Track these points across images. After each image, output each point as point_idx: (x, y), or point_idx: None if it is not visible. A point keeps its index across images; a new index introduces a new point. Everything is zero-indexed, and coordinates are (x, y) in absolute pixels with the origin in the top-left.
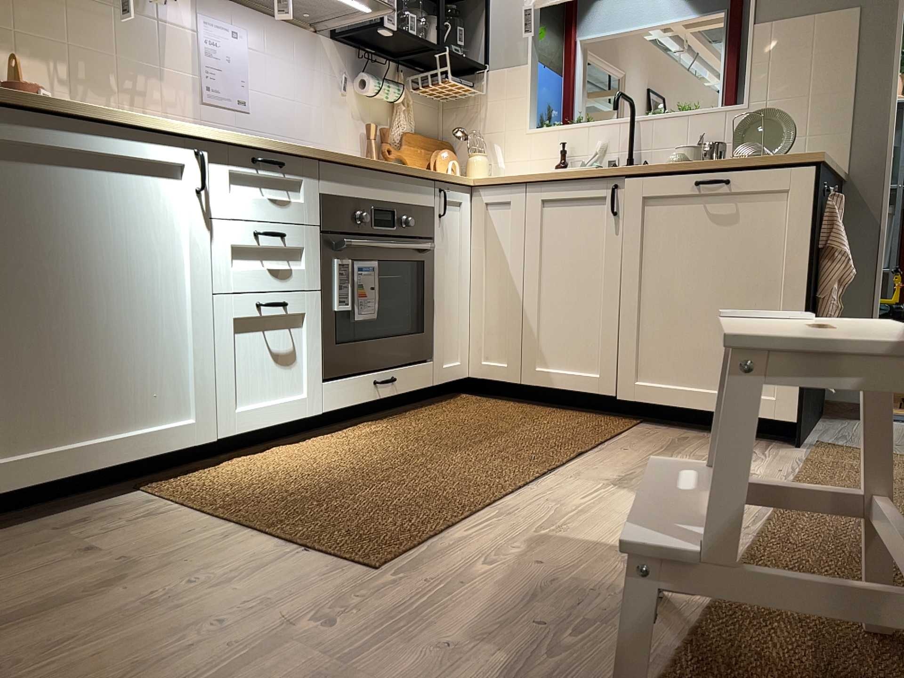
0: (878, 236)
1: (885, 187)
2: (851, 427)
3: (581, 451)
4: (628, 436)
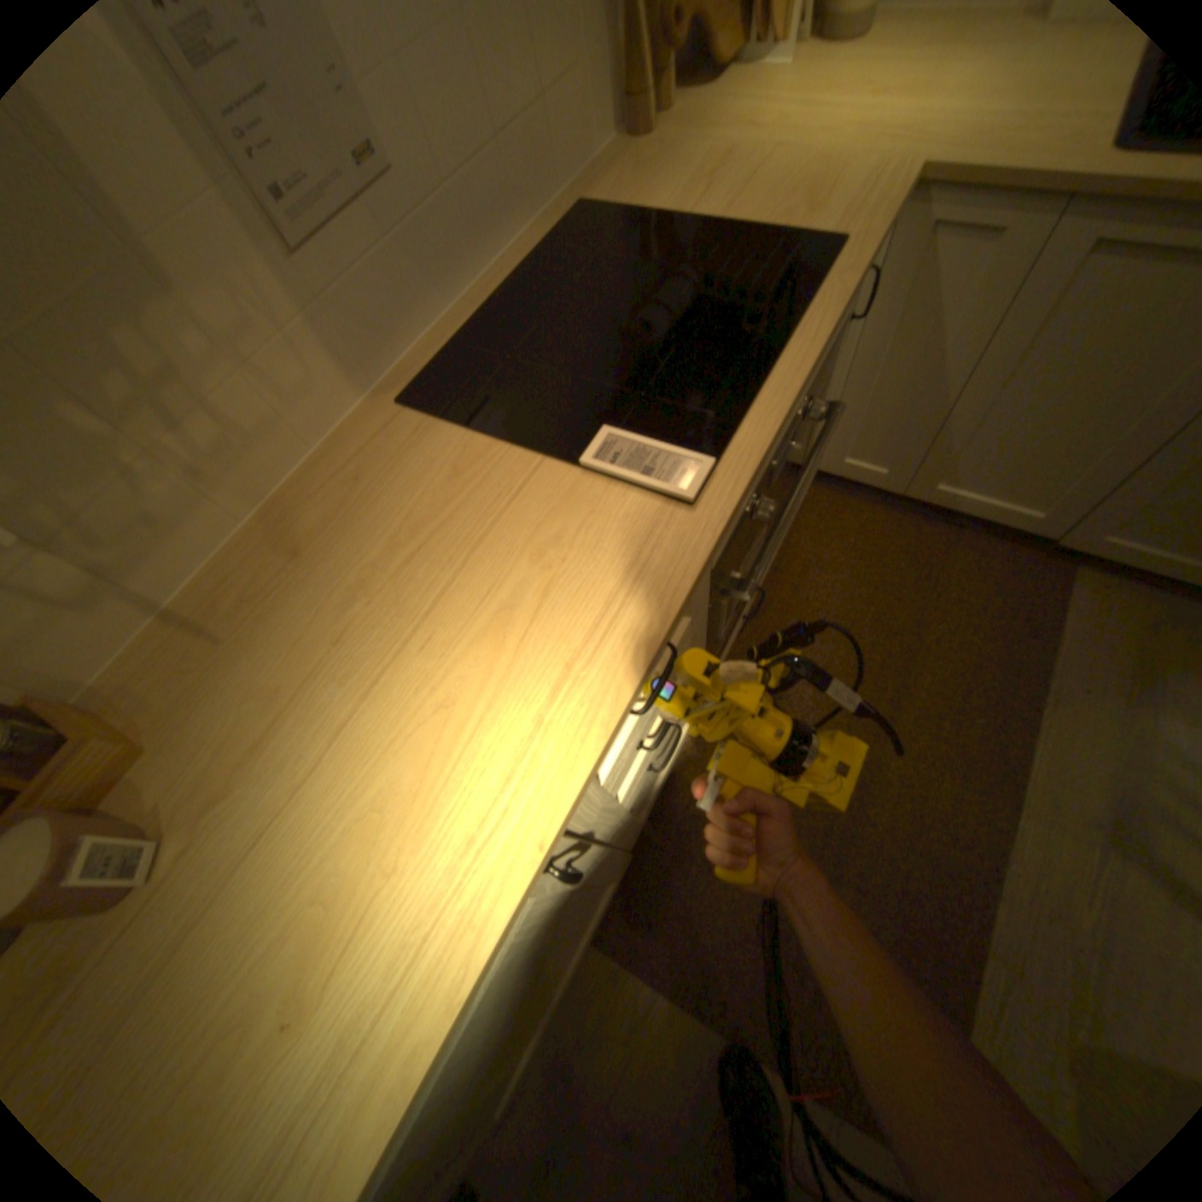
0: None
1: None
2: None
3: (1036, 728)
4: (1079, 652)
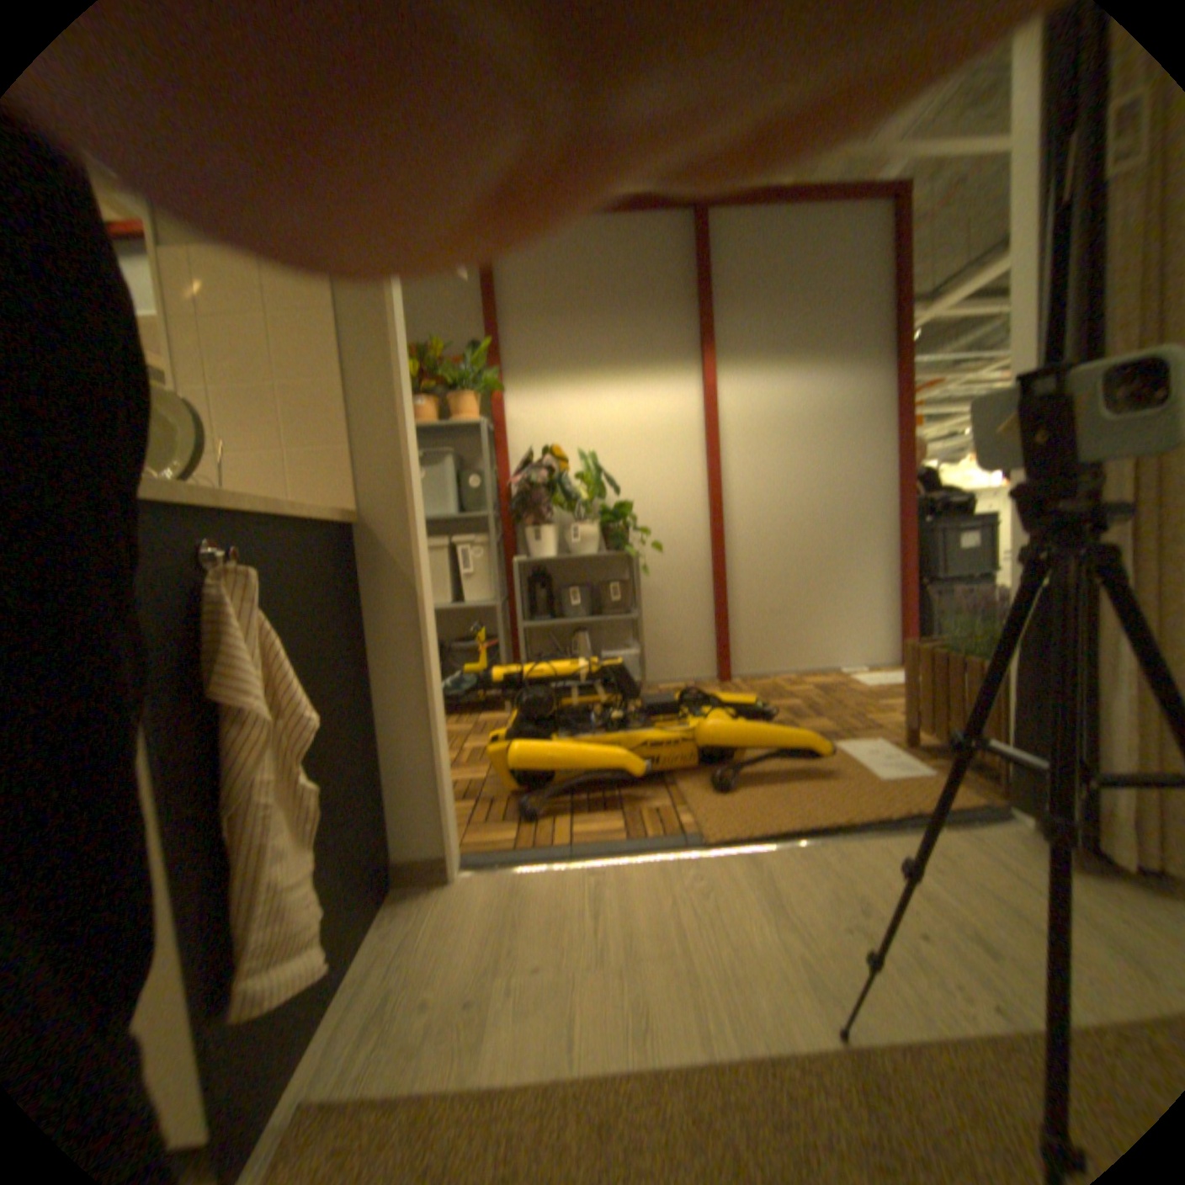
0: (422, 608)
1: (421, 533)
2: (413, 950)
3: None
4: None
